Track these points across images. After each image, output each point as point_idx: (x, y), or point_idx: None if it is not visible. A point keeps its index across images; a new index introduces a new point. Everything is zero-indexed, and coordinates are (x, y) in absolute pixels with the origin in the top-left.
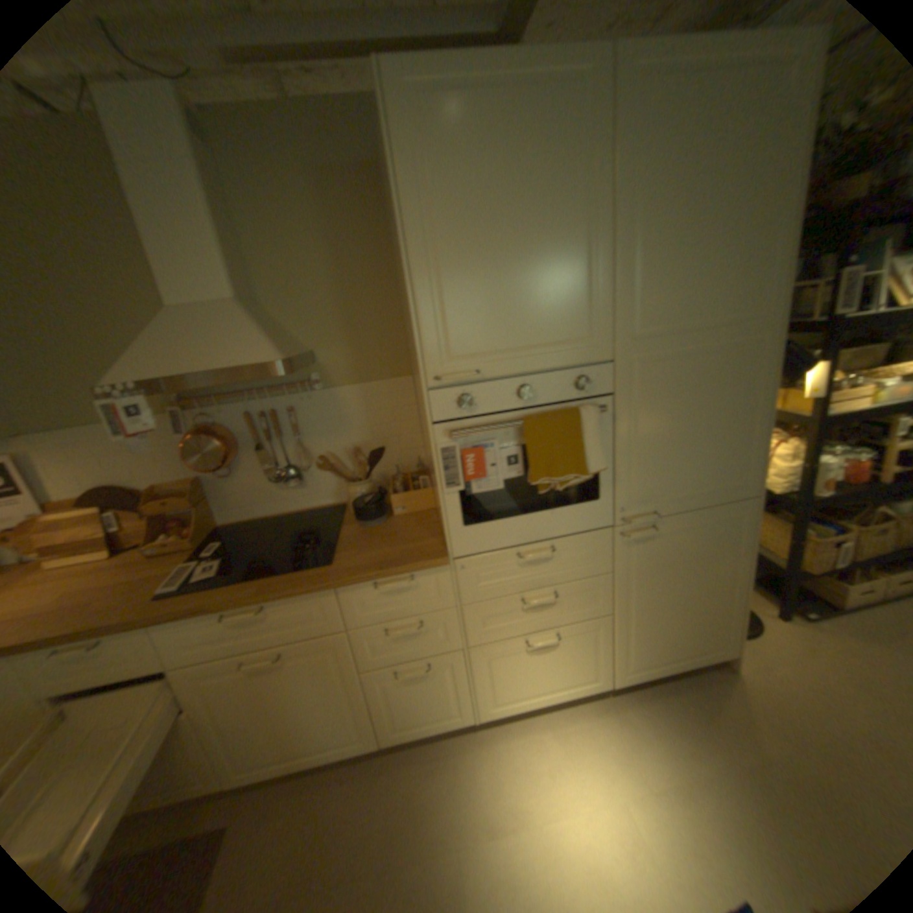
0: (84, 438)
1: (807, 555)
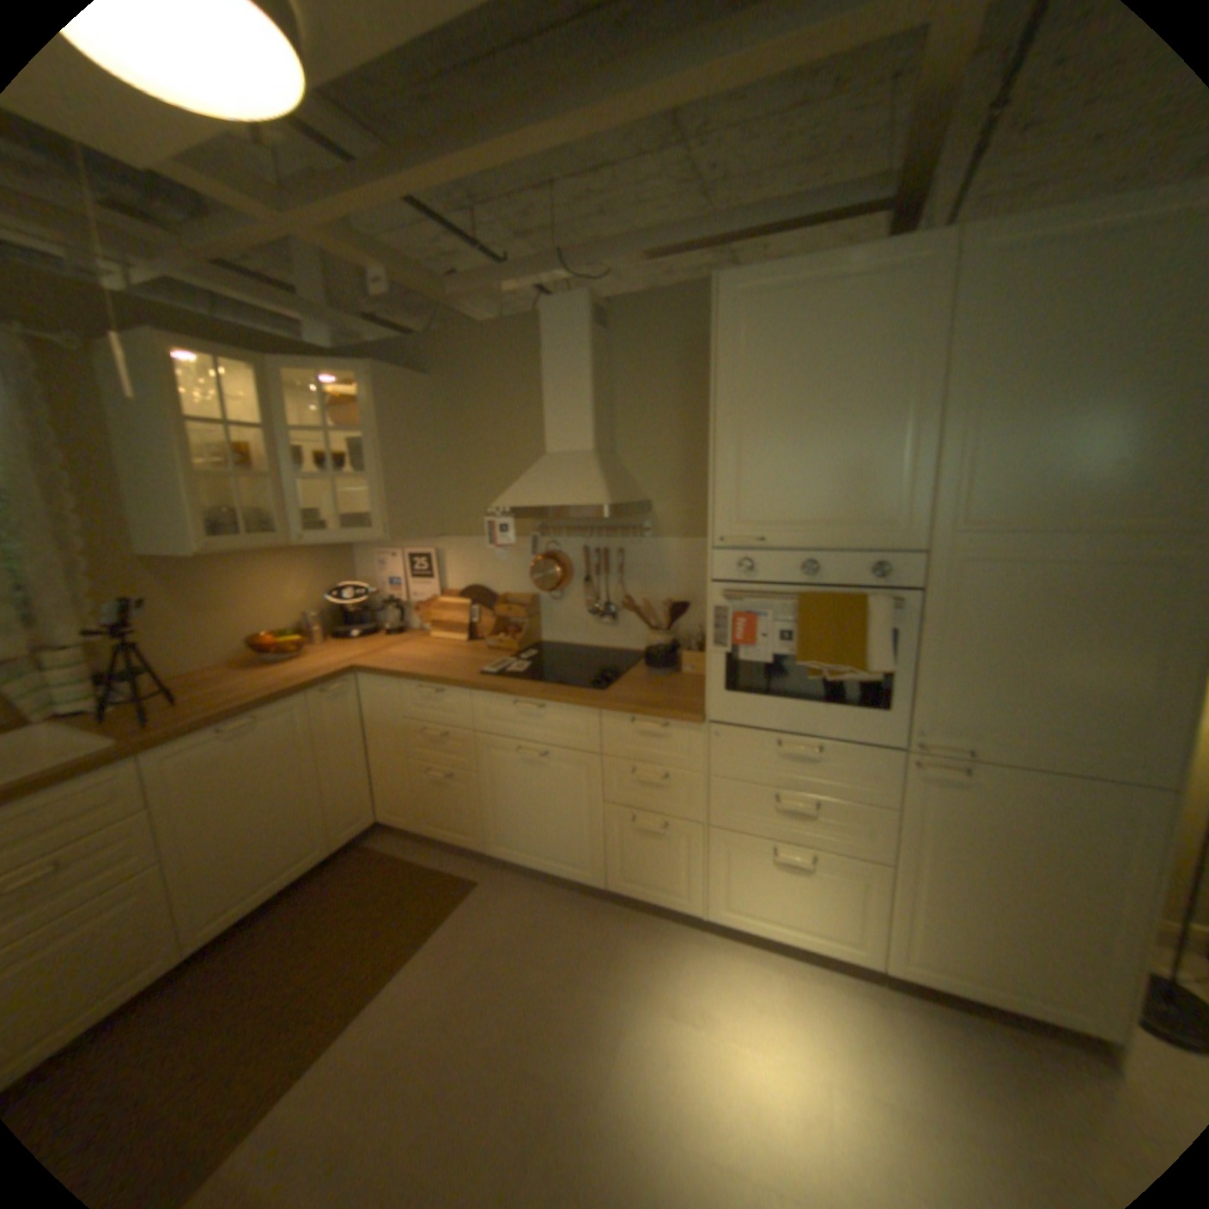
0: (473, 547)
1: None
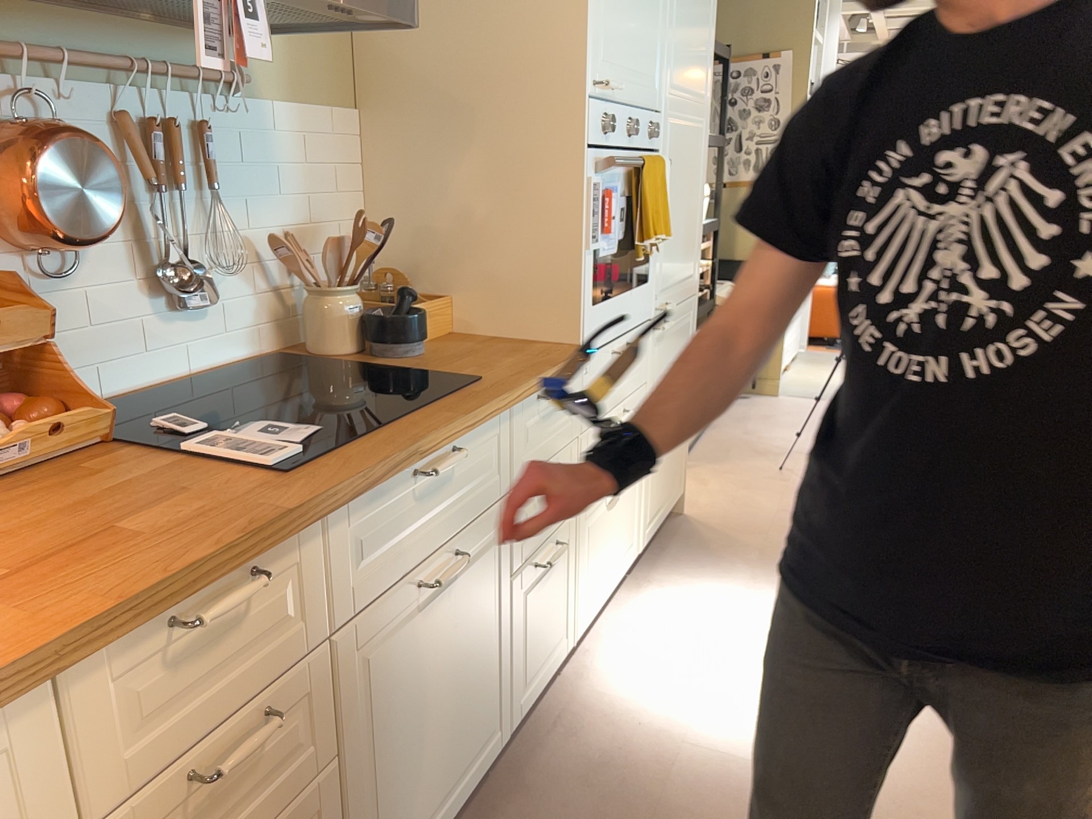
0: None
1: None
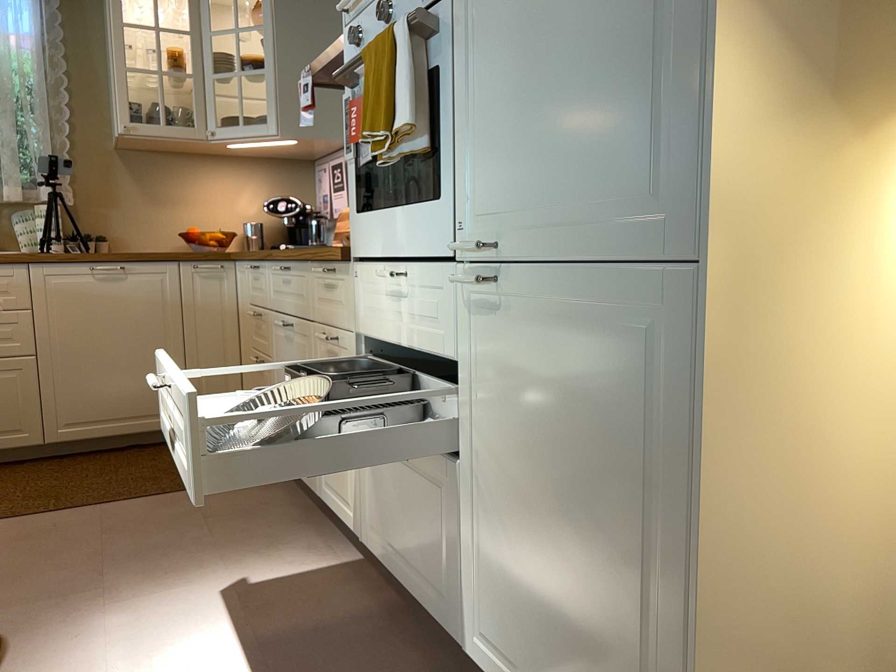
0: None
1: None
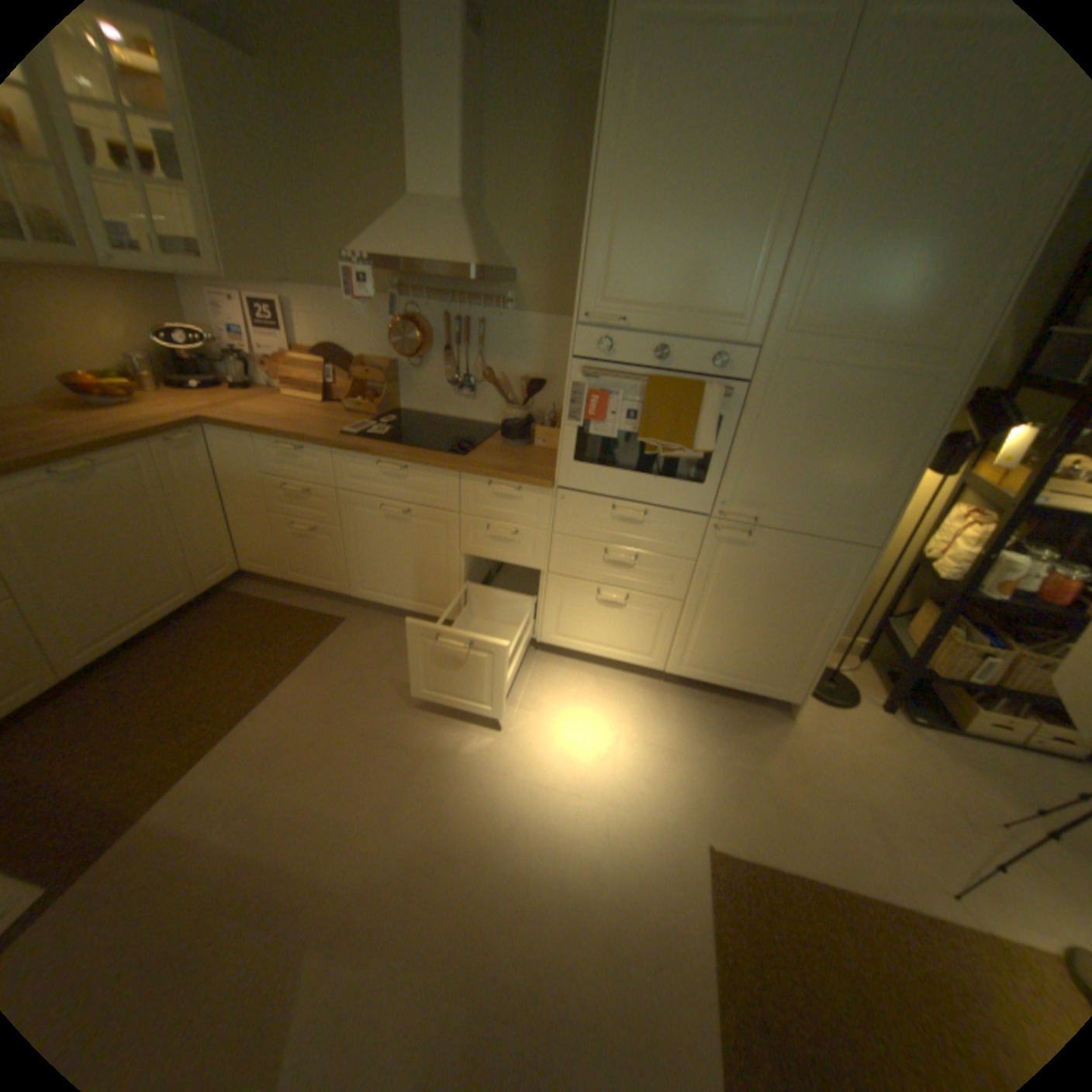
0: (325, 300)
1: (942, 654)
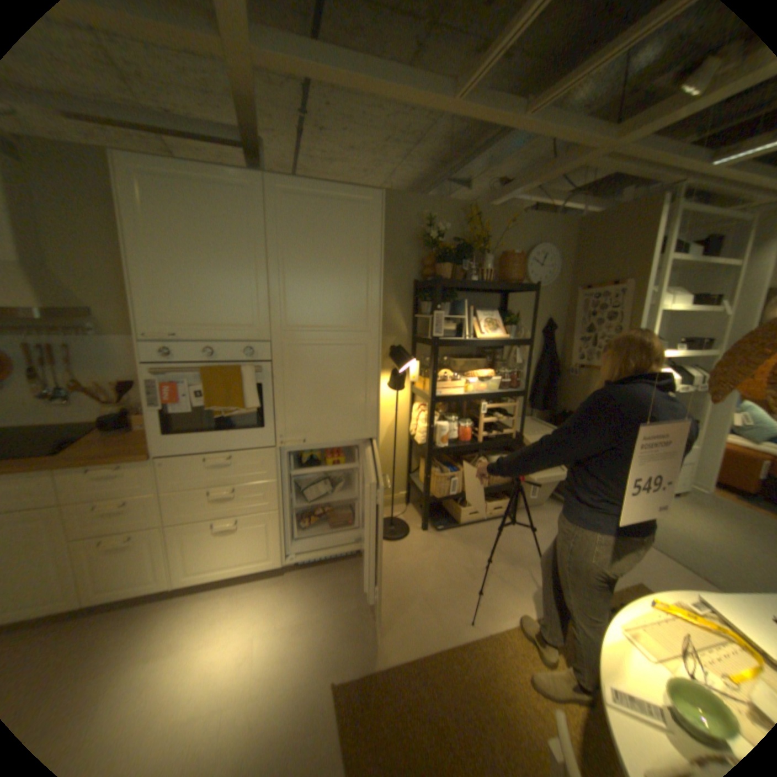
0: None
1: (433, 486)
